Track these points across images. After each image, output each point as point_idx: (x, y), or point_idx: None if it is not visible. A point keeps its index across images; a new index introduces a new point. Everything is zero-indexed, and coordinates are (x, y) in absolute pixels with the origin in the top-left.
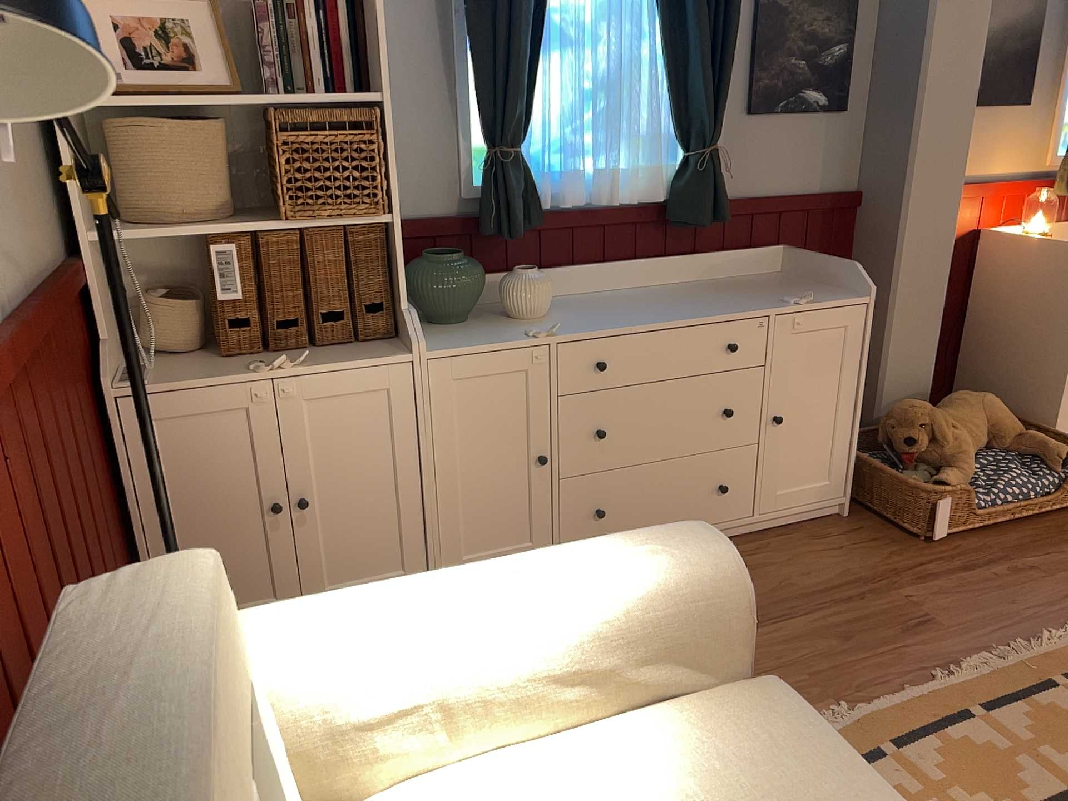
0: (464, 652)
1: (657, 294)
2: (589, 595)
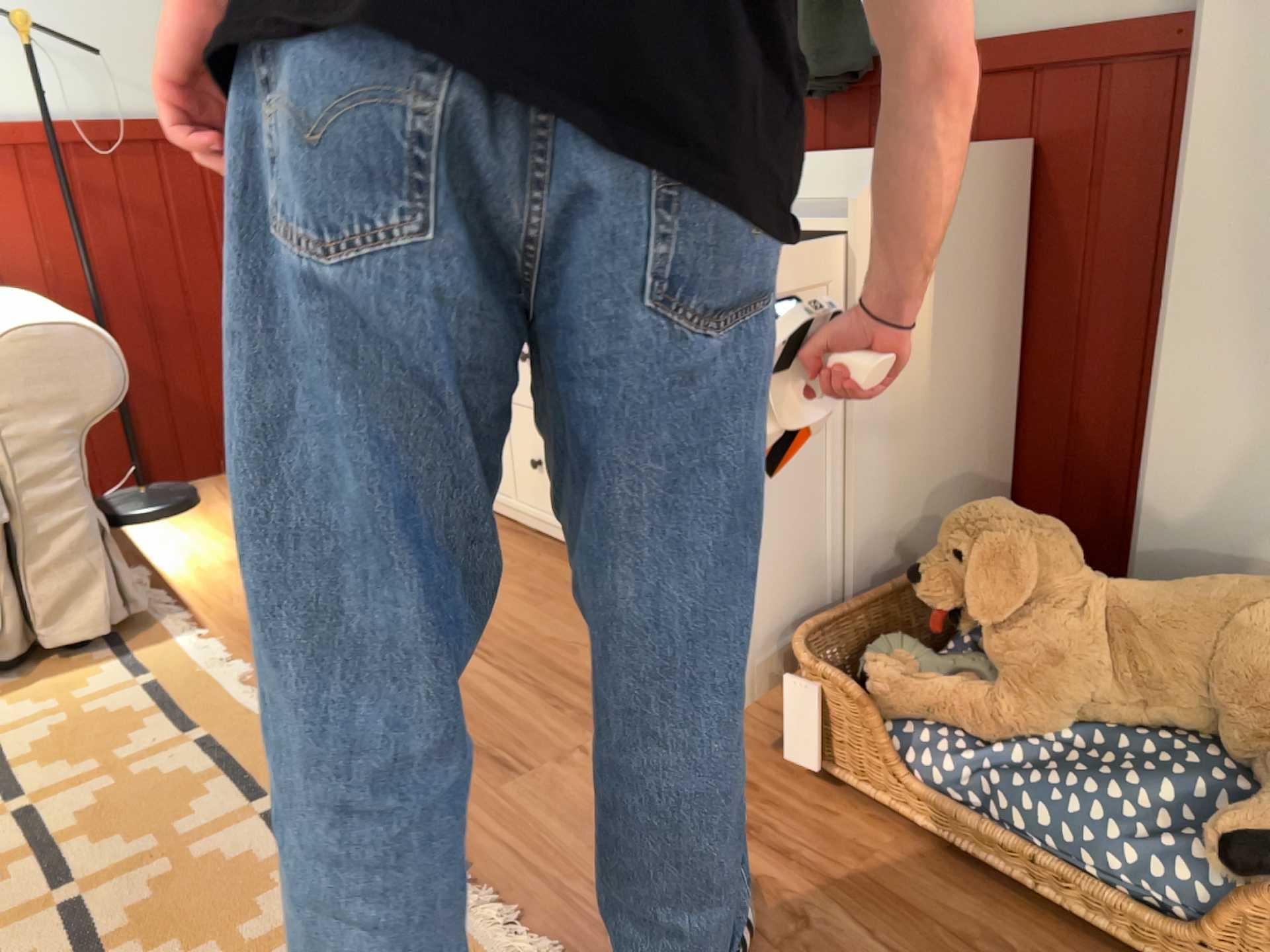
0: None
1: None
2: None
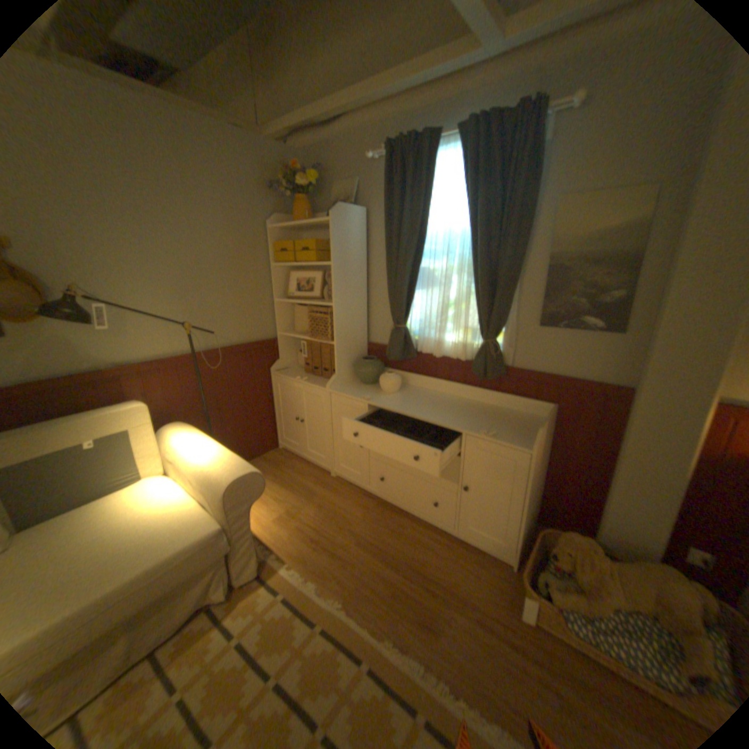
0: (182, 458)
1: (456, 402)
2: (204, 464)
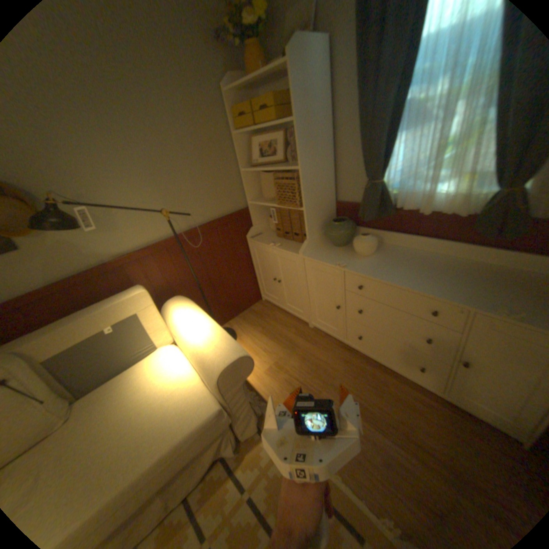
0: (182, 335)
1: (448, 264)
2: (198, 346)
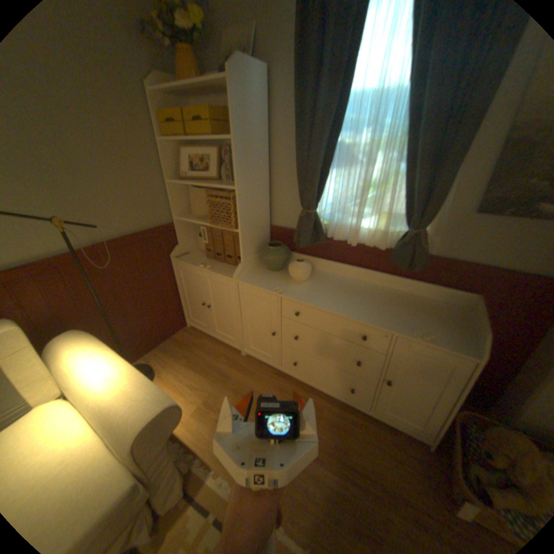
0: (77, 386)
1: (370, 290)
2: (103, 400)
